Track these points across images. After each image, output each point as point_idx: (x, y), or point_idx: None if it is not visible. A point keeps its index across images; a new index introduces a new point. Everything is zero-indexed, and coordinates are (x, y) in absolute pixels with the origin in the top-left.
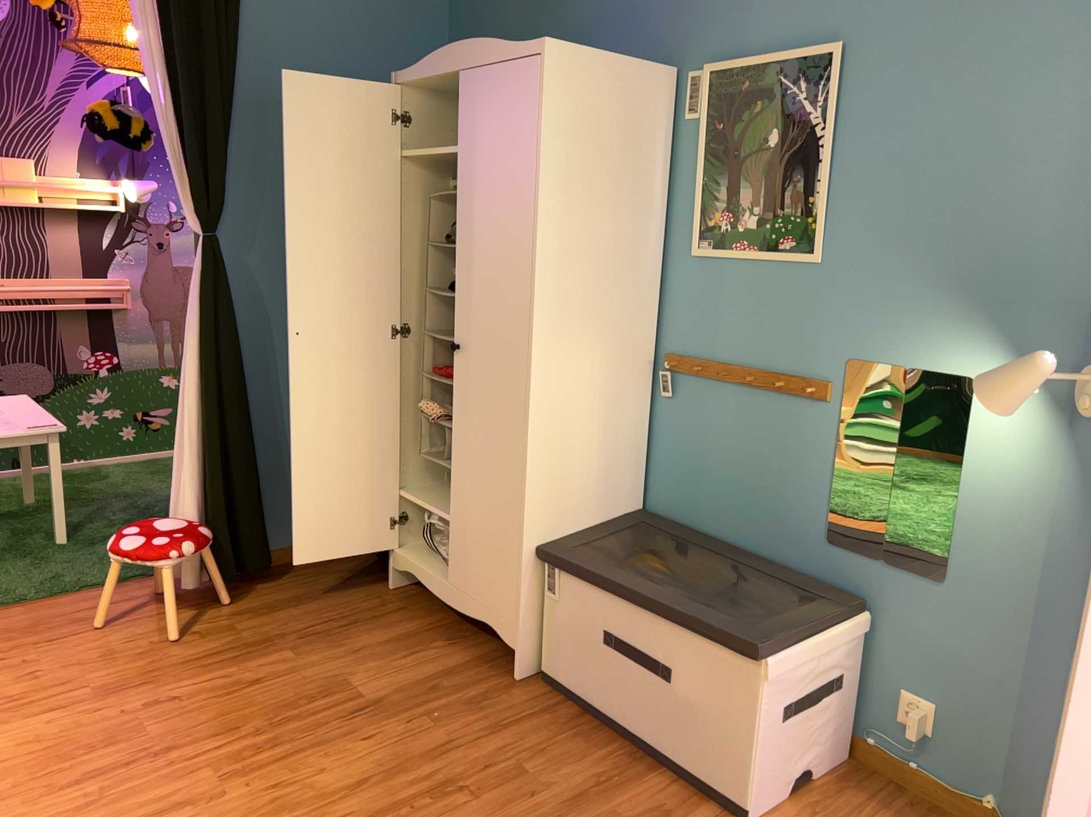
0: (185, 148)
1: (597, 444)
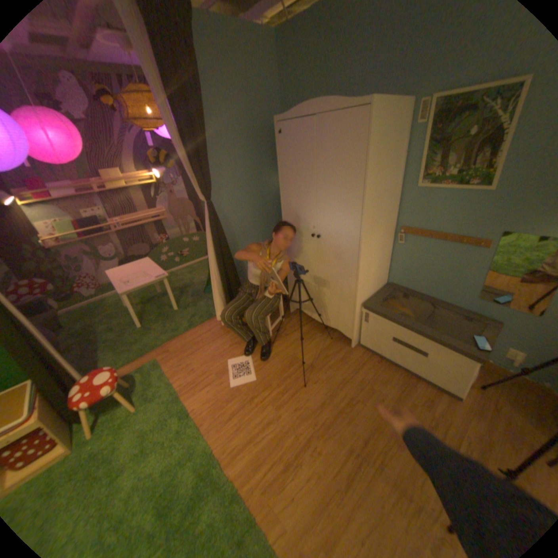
0: (192, 167)
1: (377, 267)
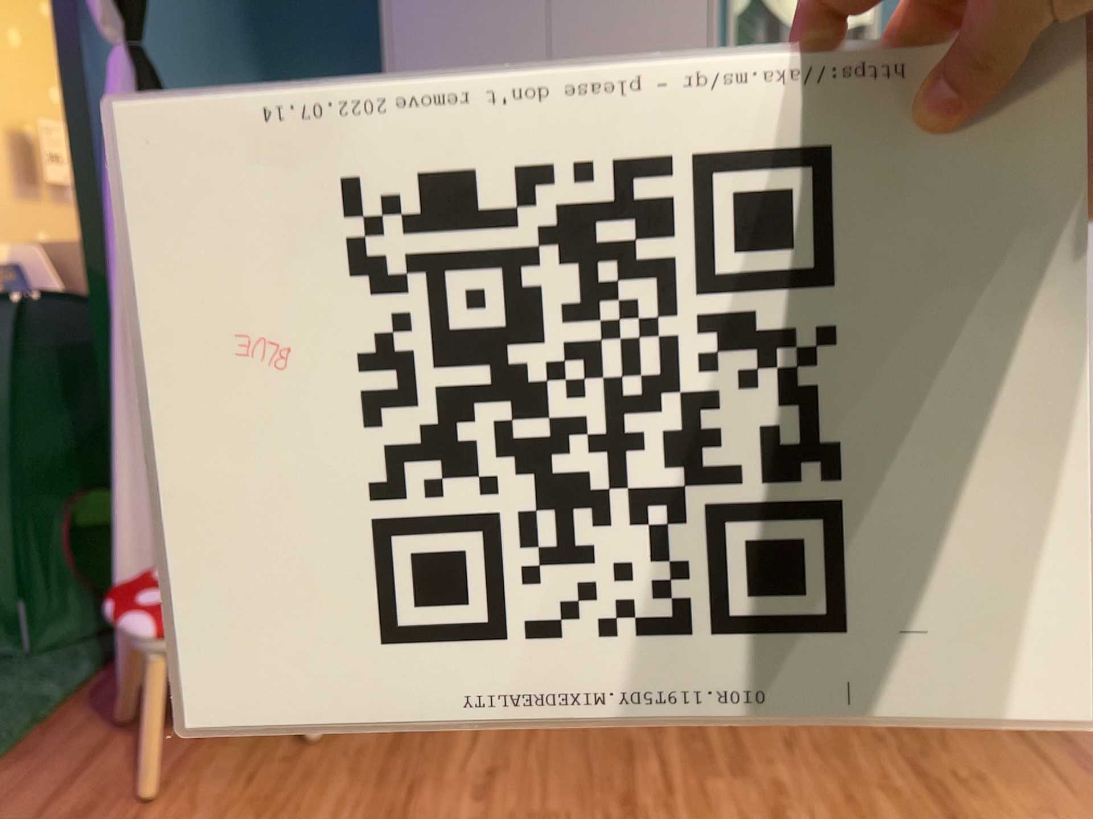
0: None
1: None
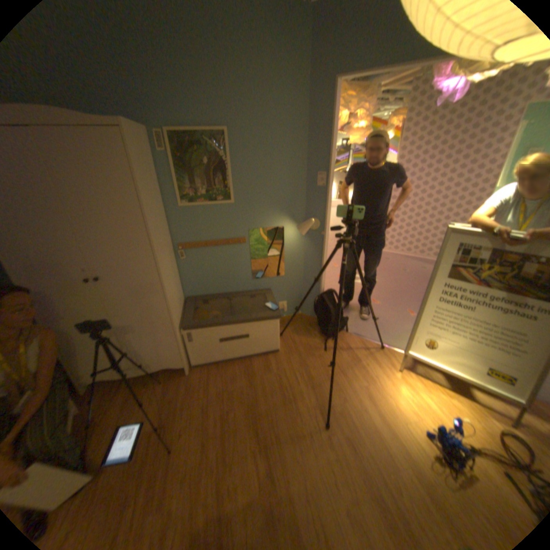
0: None
1: (175, 286)
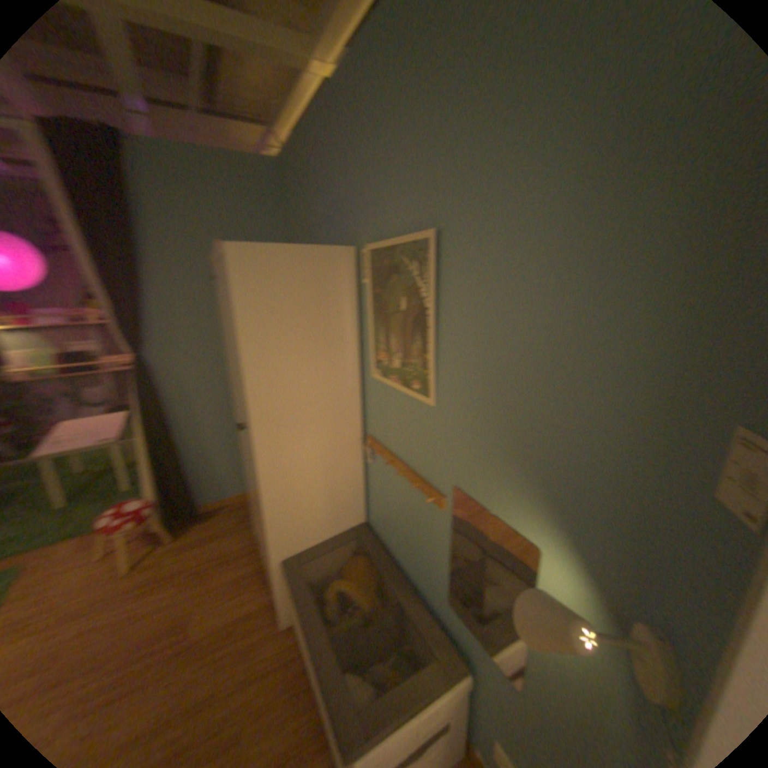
0: (110, 310)
1: (320, 495)
